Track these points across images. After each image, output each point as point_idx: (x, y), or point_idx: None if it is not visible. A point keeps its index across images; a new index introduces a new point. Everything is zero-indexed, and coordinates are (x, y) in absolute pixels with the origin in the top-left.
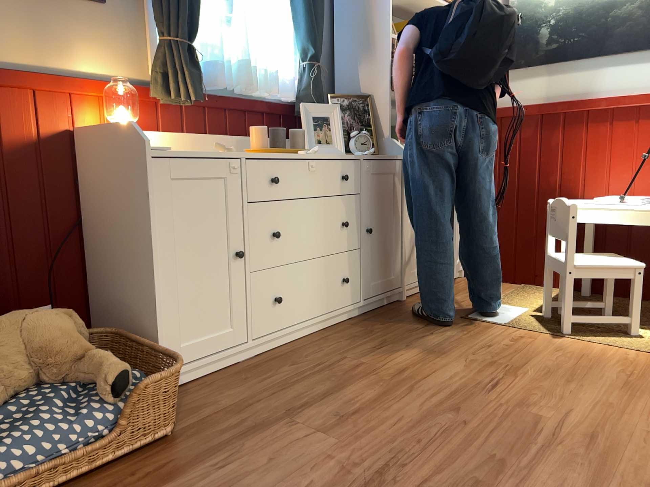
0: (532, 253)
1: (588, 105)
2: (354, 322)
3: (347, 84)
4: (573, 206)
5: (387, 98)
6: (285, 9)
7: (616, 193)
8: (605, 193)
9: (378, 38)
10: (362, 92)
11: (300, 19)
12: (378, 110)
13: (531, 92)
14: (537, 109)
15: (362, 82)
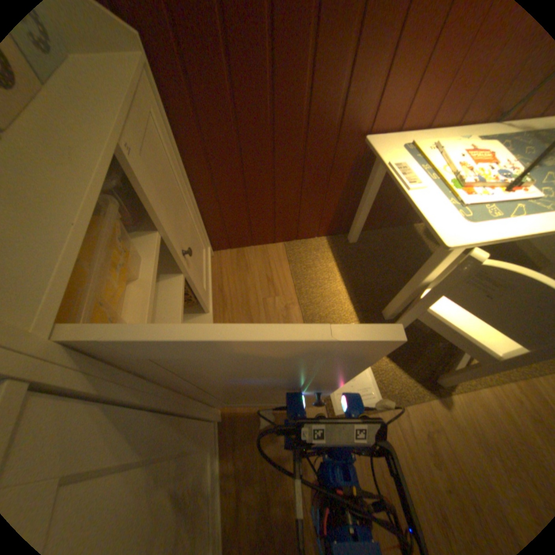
0: (295, 212)
1: None
2: None
3: None
4: None
5: None
6: None
7: (416, 119)
8: (403, 120)
9: None
10: None
11: None
12: None
13: None
14: None
15: None
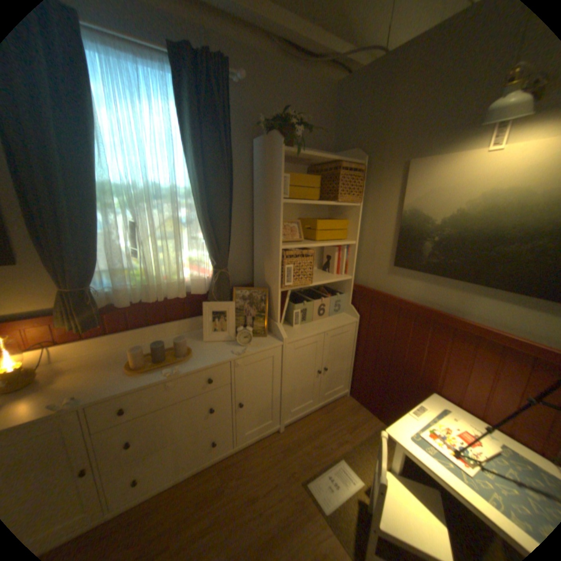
0: (396, 411)
1: (459, 324)
2: (224, 466)
3: (259, 271)
4: (384, 487)
5: (277, 295)
6: (196, 230)
7: (472, 408)
8: (462, 402)
9: (274, 248)
10: (266, 281)
11: (205, 239)
12: (273, 300)
13: (412, 291)
14: (414, 309)
15: (266, 275)
